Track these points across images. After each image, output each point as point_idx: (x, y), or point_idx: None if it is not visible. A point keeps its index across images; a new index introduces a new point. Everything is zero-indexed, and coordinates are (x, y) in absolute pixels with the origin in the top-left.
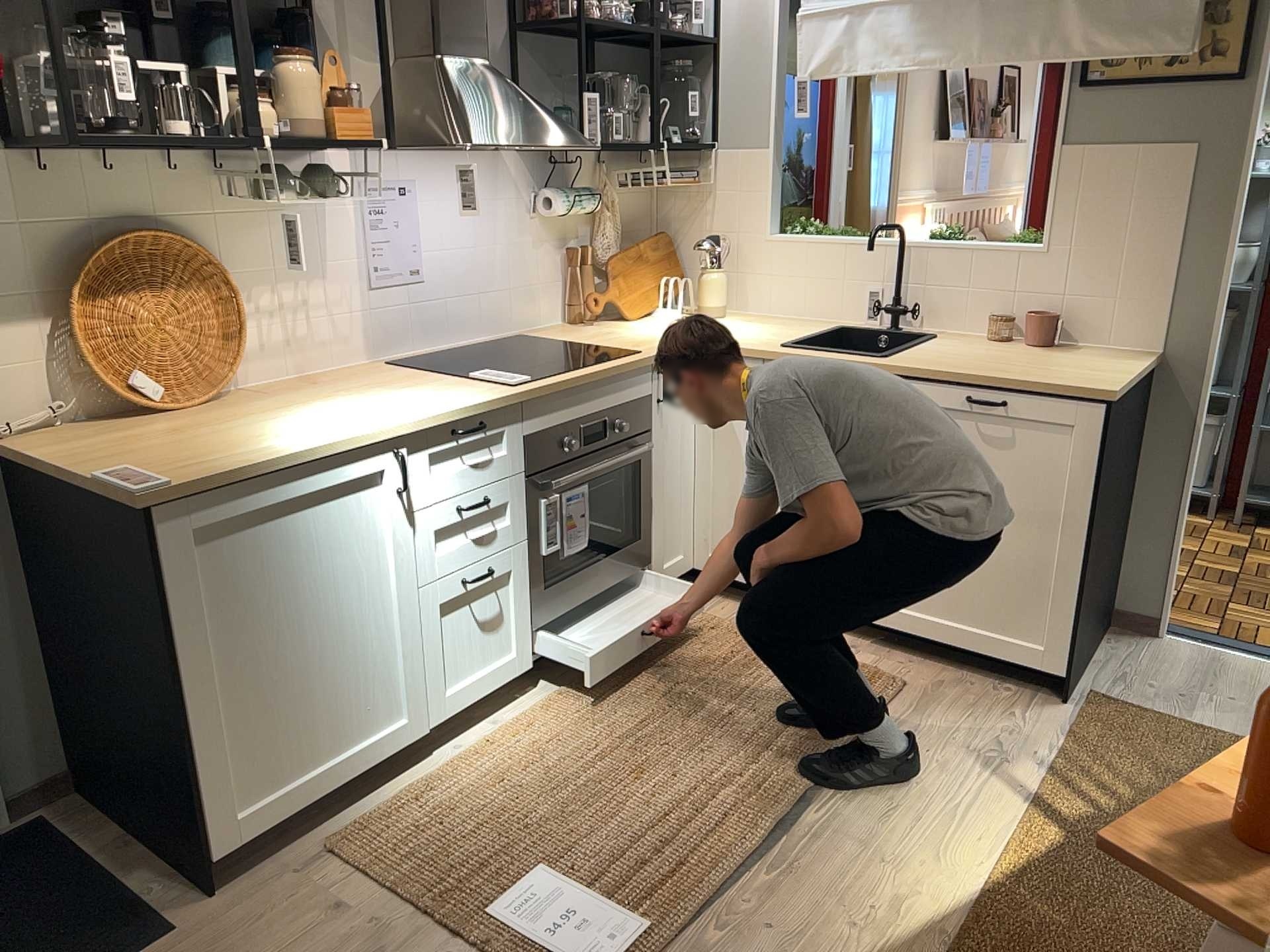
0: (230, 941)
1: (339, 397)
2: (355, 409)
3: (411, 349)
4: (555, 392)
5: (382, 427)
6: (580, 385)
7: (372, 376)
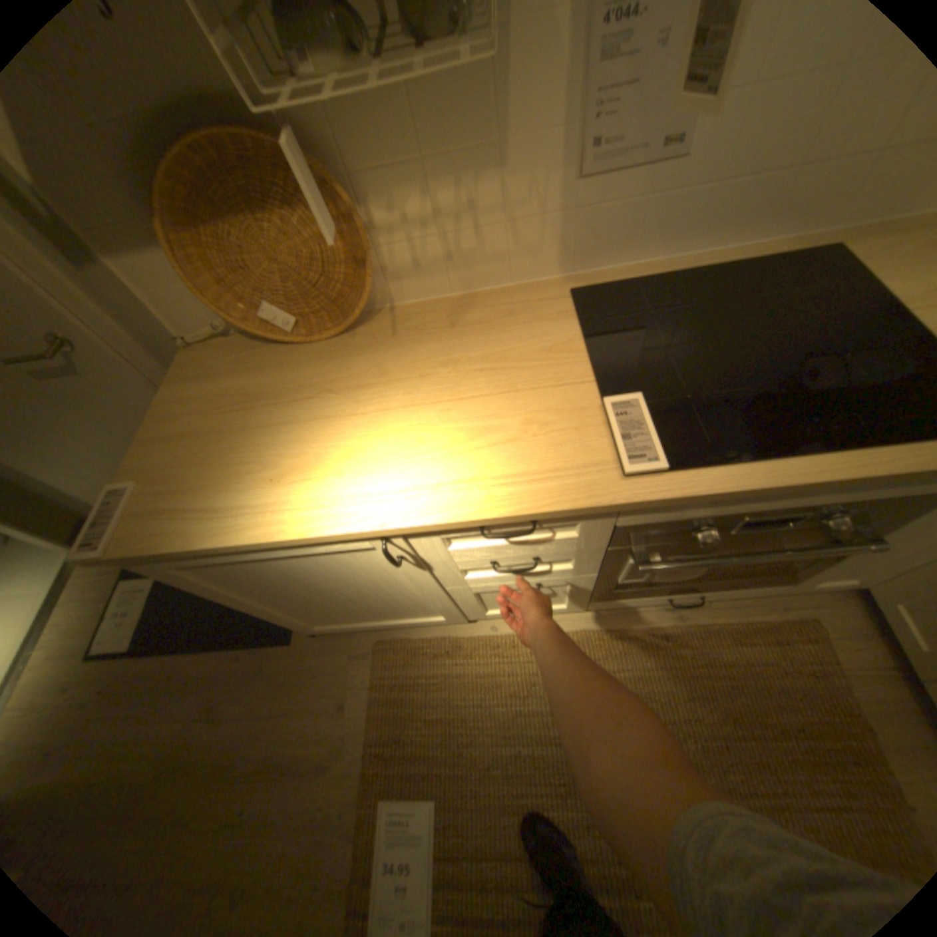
0: (294, 677)
1: (431, 377)
2: (403, 431)
3: (632, 256)
4: (701, 496)
5: (357, 522)
6: (771, 489)
7: (523, 323)
